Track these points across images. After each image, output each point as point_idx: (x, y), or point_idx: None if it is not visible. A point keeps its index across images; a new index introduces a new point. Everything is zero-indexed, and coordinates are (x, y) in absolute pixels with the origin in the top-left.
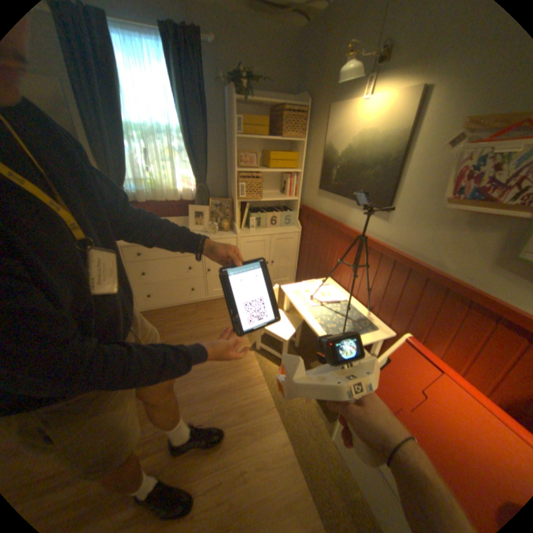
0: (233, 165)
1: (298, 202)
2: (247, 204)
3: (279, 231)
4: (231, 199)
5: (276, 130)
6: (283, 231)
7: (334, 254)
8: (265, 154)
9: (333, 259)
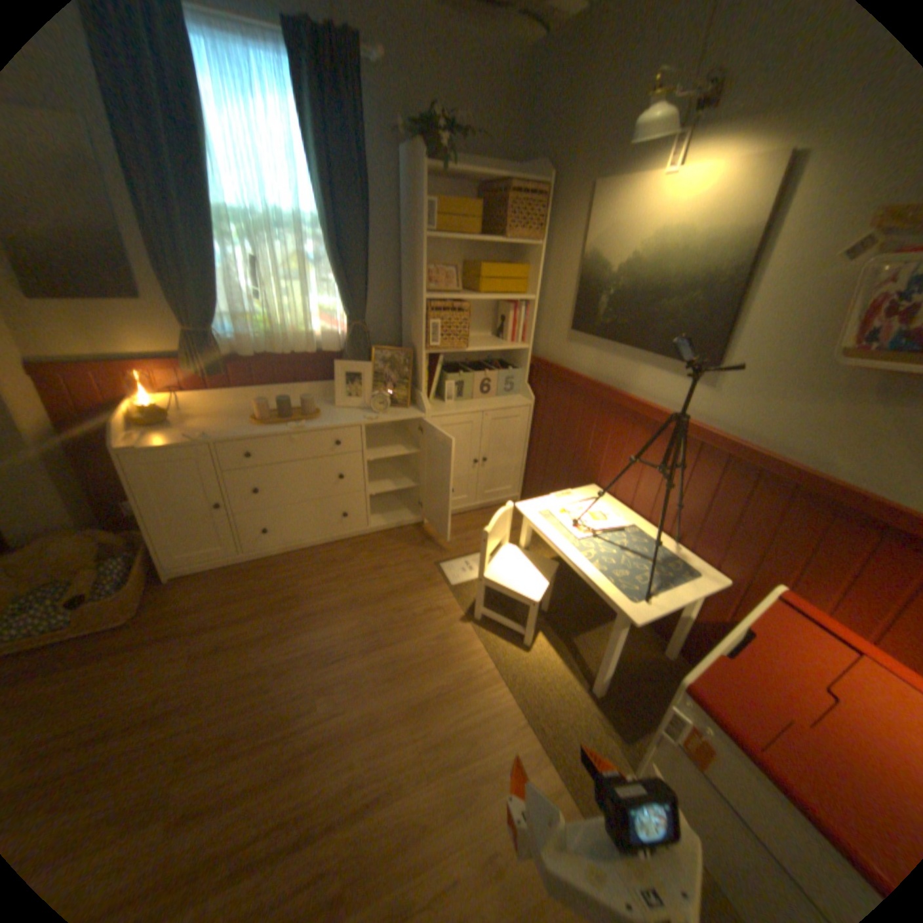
0: (418, 287)
1: (528, 353)
2: (440, 358)
3: (496, 406)
4: (412, 348)
5: (493, 226)
6: (503, 405)
7: (603, 444)
8: (470, 267)
9: (601, 452)
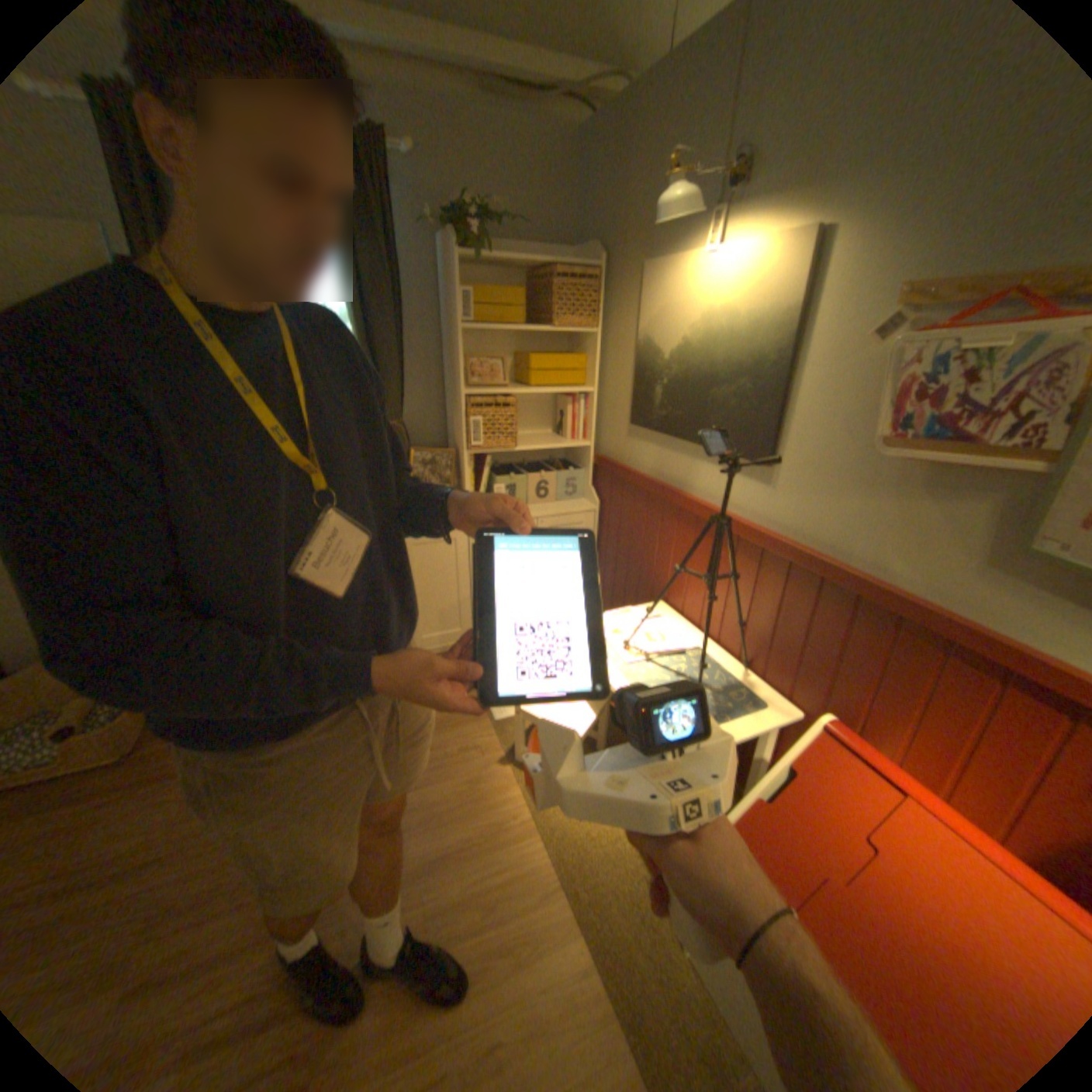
0: (456, 382)
1: (590, 451)
2: (487, 458)
3: (554, 511)
4: (455, 449)
5: (541, 314)
6: (562, 510)
7: (667, 552)
8: (520, 359)
9: (666, 563)
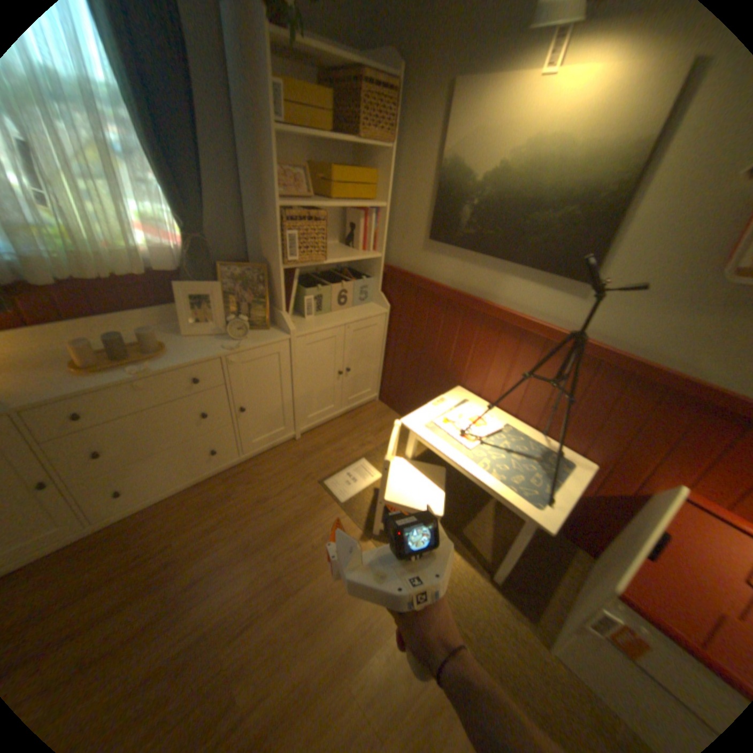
0: (267, 191)
1: (380, 261)
2: (296, 271)
3: (356, 316)
4: (263, 261)
5: (341, 122)
6: (362, 315)
7: (466, 349)
8: (317, 169)
9: (464, 357)
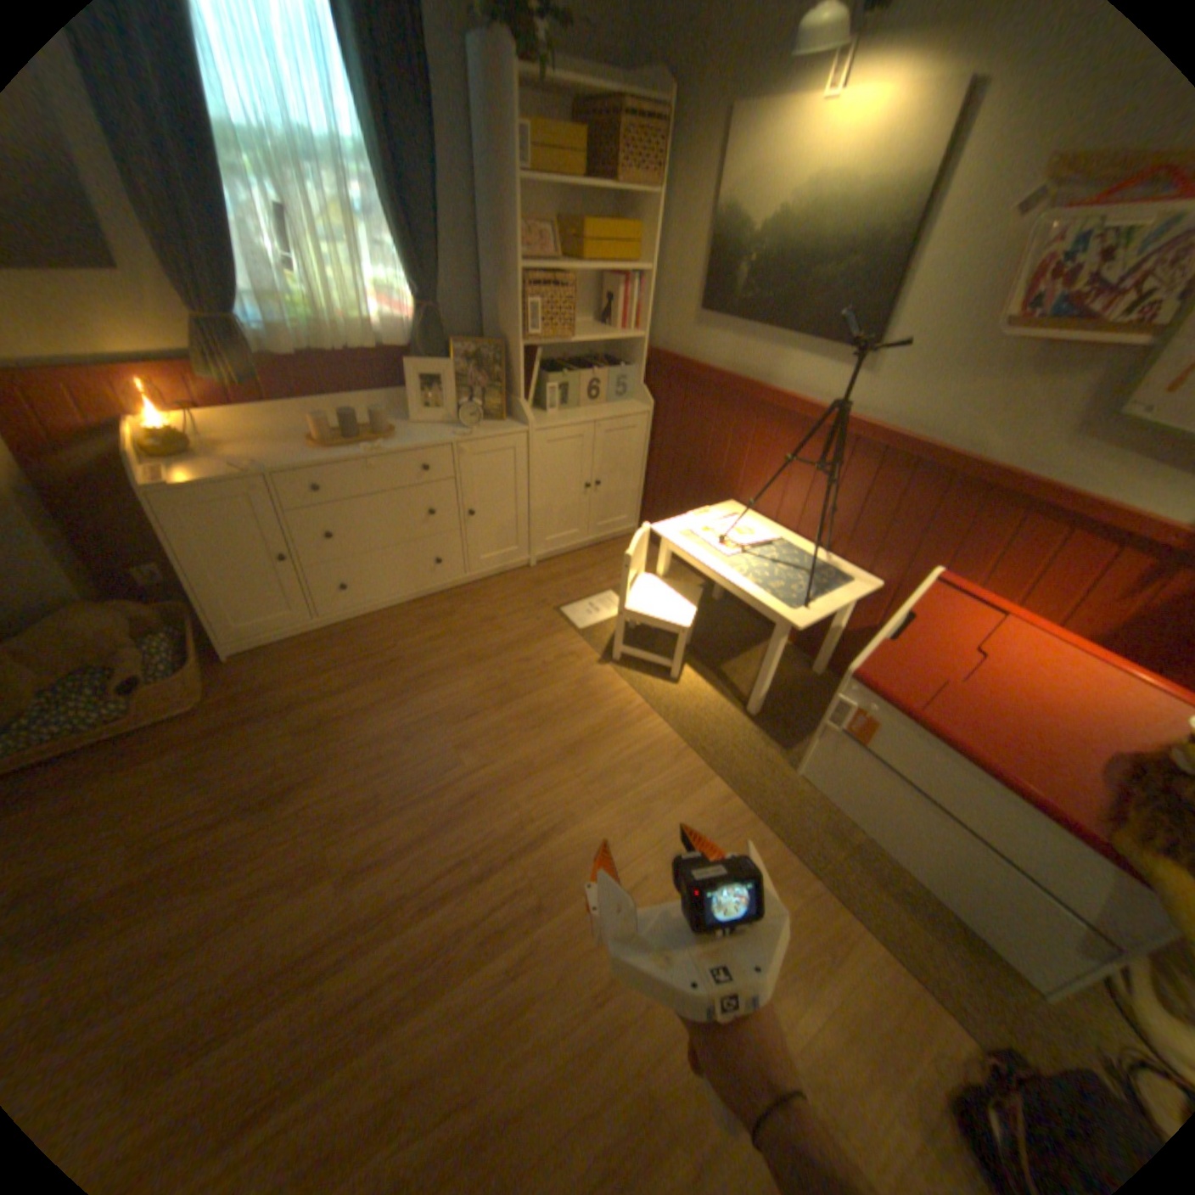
0: (508, 252)
1: (643, 344)
2: (537, 352)
3: (609, 414)
4: (500, 339)
5: (597, 165)
6: (617, 412)
7: (742, 451)
8: (568, 225)
9: (739, 462)
